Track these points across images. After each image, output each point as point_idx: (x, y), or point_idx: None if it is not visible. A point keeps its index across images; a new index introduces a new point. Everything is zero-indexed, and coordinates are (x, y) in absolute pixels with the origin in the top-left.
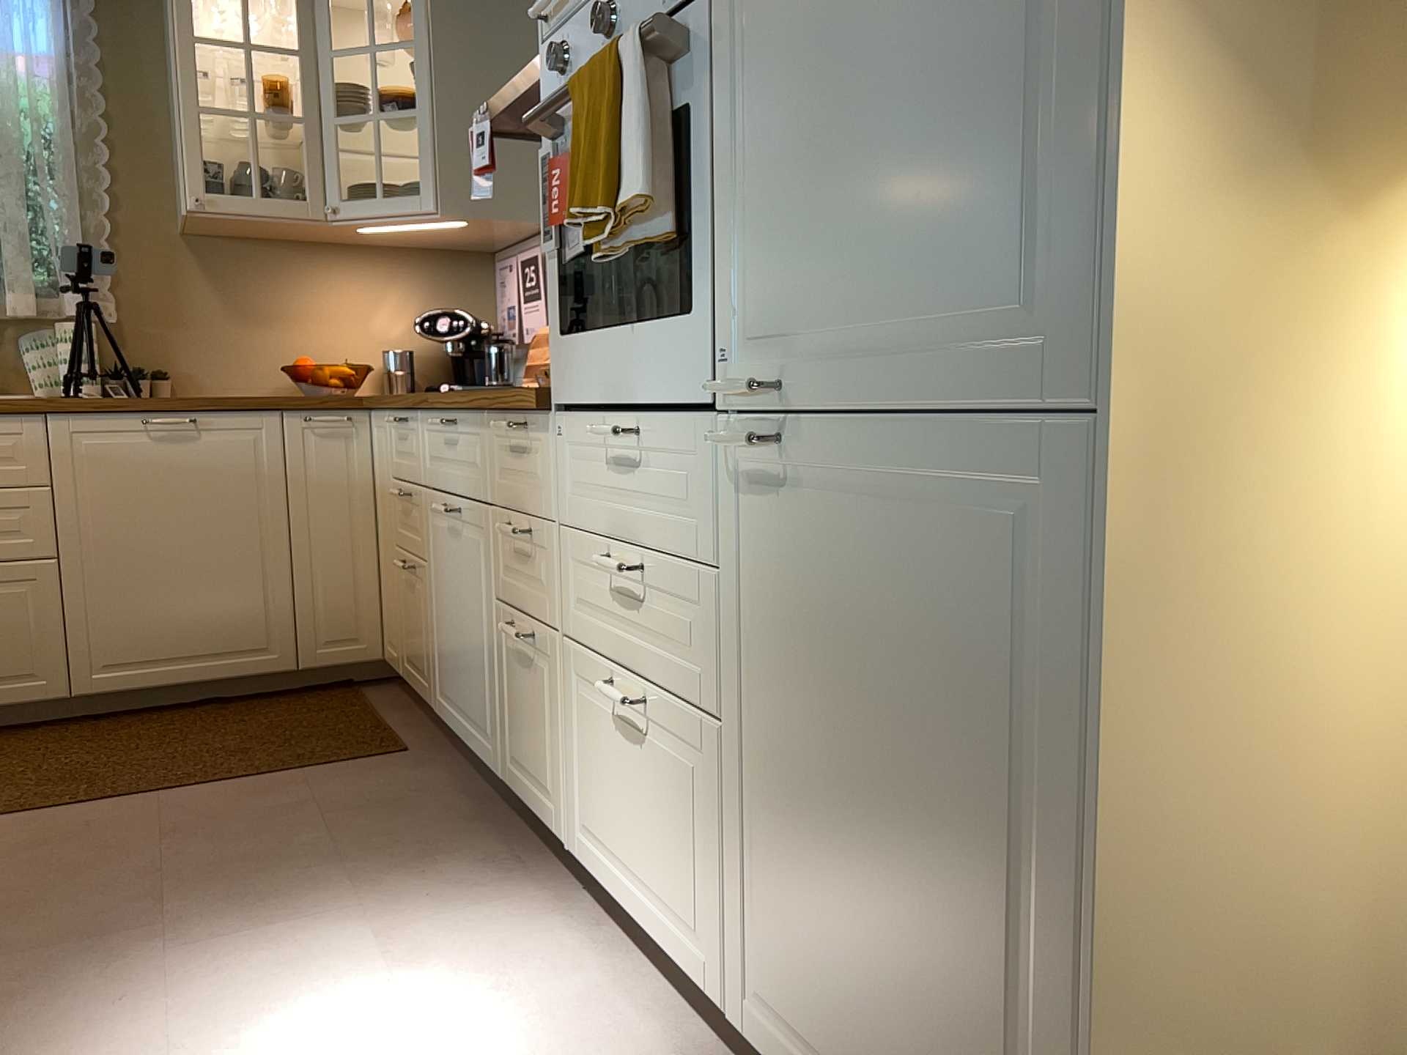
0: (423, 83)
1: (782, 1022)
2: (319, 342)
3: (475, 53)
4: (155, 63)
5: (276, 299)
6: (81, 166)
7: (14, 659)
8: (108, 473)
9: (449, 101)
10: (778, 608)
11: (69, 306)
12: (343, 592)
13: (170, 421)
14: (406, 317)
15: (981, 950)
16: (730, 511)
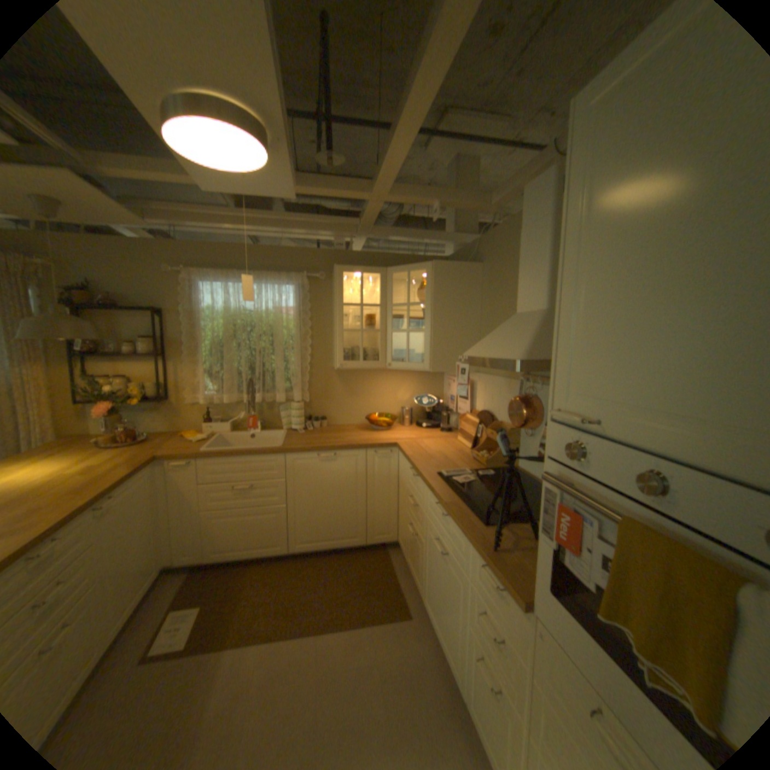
0: (427, 320)
1: None
2: (378, 404)
3: (449, 306)
4: (327, 306)
5: (364, 388)
6: (302, 345)
7: (270, 540)
8: (304, 474)
9: (437, 326)
10: None
11: (294, 397)
12: (384, 517)
13: (326, 456)
14: (409, 393)
15: None
16: None
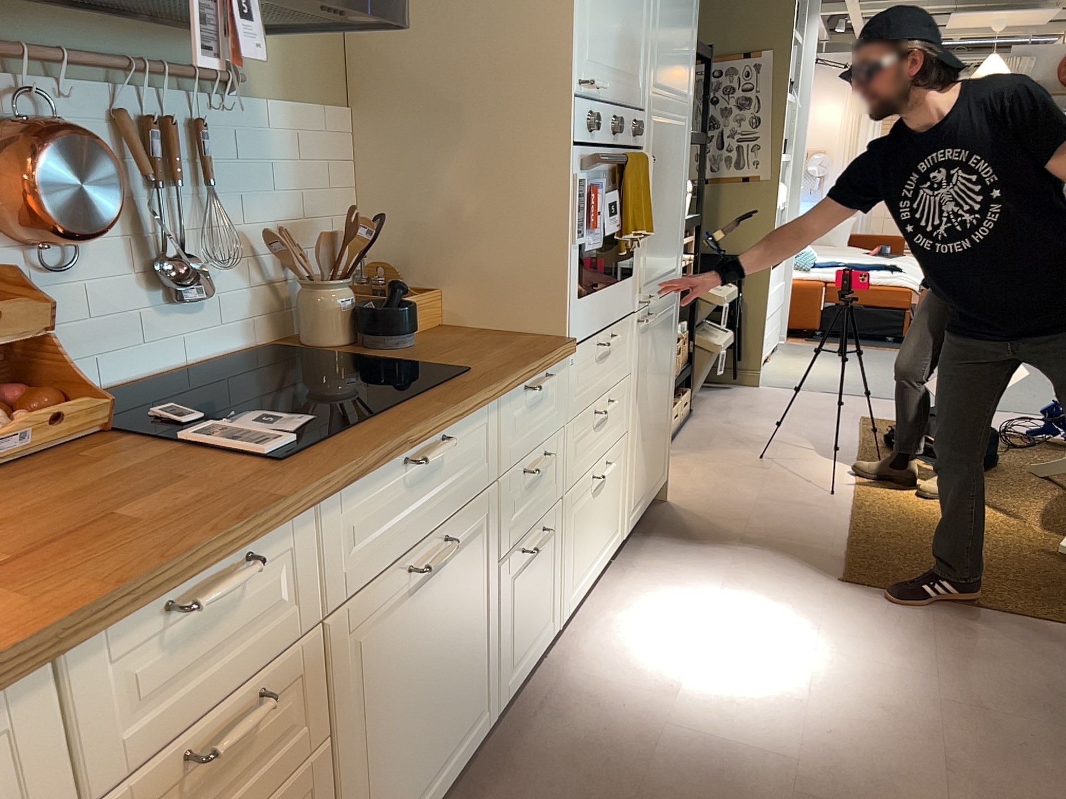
0: None
1: (635, 505)
2: None
3: None
4: None
5: None
6: None
7: None
8: None
9: None
10: (643, 370)
11: None
12: None
13: None
14: None
15: (664, 412)
16: (634, 348)
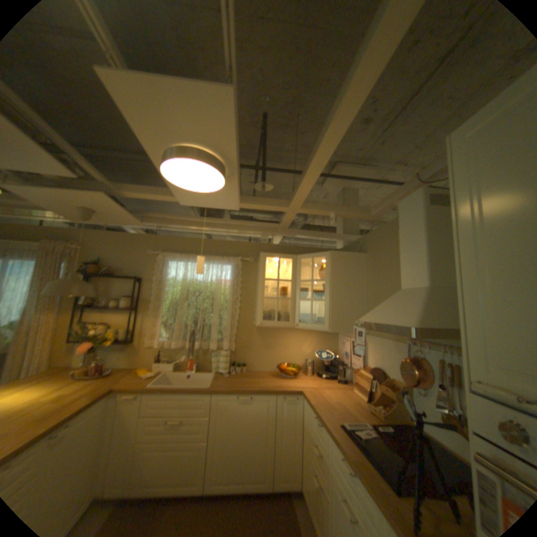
0: (327, 292)
1: None
2: (287, 355)
3: (343, 282)
4: (254, 279)
5: (277, 342)
6: (233, 307)
7: (189, 478)
8: (225, 414)
9: (335, 297)
10: None
11: (224, 346)
12: (290, 463)
13: (245, 399)
14: (312, 348)
15: None
16: None
